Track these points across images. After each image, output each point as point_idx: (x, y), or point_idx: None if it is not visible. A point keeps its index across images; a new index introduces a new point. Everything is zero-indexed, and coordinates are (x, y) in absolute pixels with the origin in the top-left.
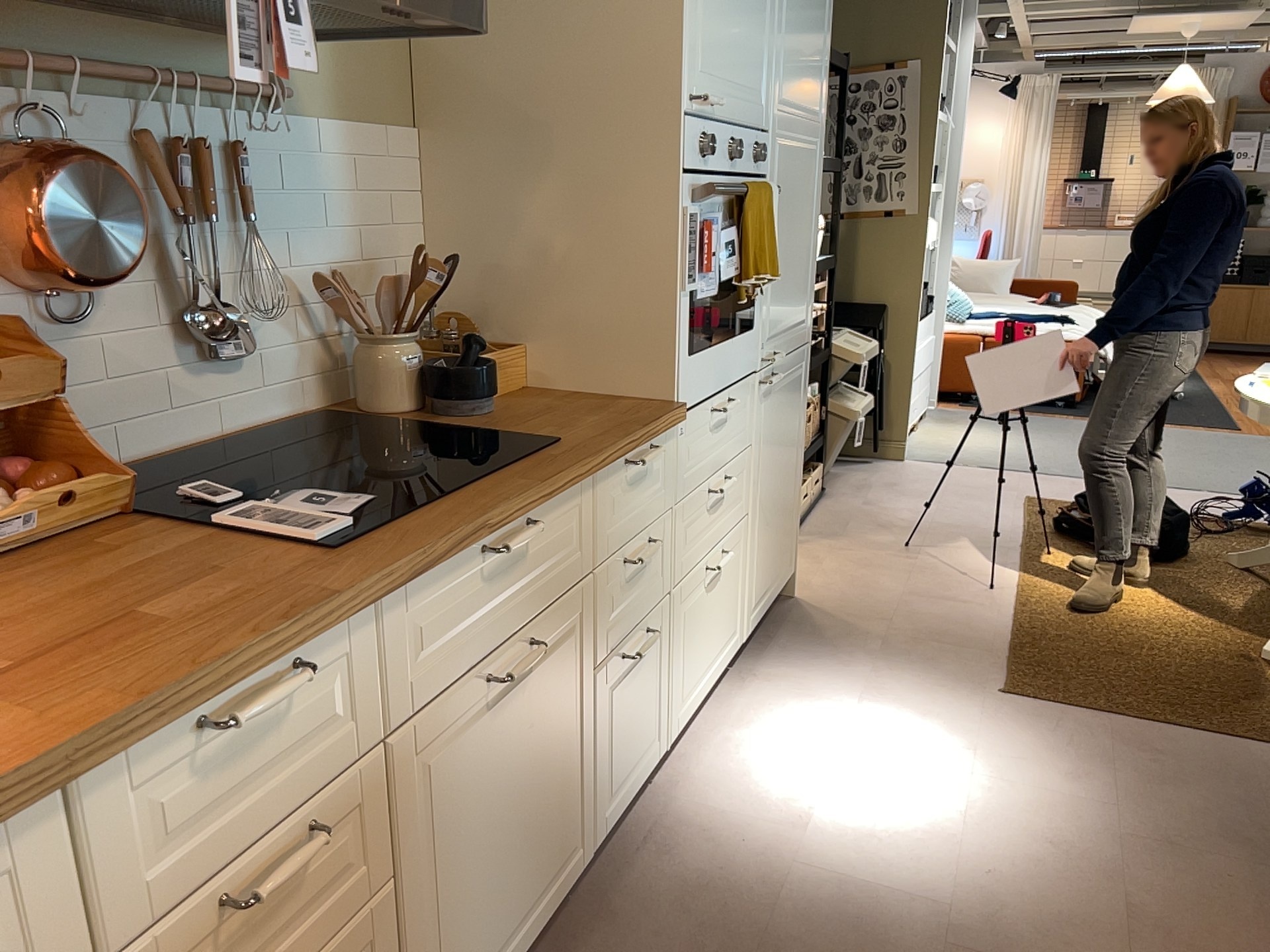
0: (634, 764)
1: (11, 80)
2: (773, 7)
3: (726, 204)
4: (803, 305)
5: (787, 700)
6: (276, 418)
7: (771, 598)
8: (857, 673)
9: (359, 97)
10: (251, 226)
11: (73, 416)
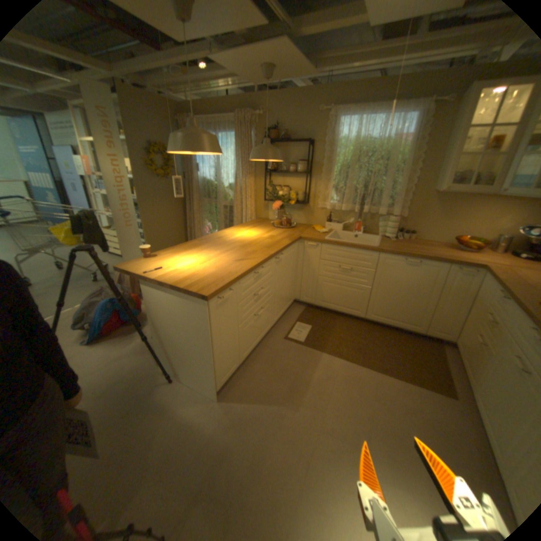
0: None
1: None
2: None
3: None
4: None
5: None
6: None
7: None
8: None
9: None
10: None
11: None
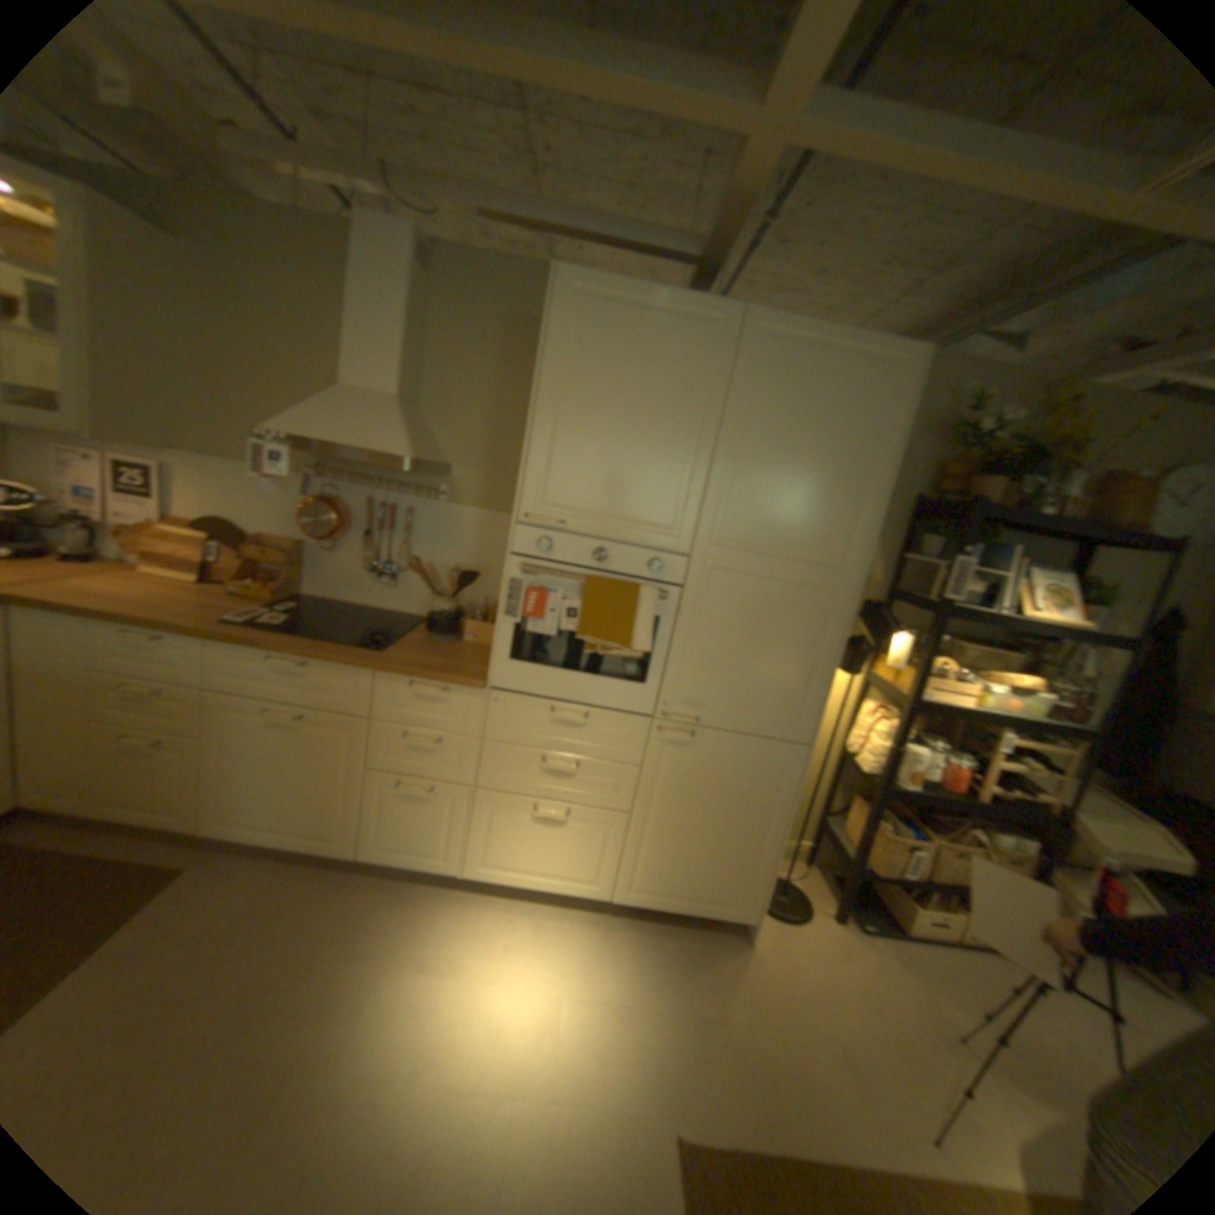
0: (409, 854)
1: (329, 479)
2: (696, 471)
3: (580, 587)
4: (781, 707)
5: (579, 956)
6: (406, 615)
7: (680, 909)
8: (647, 1004)
9: (493, 501)
10: (404, 539)
11: (321, 581)
